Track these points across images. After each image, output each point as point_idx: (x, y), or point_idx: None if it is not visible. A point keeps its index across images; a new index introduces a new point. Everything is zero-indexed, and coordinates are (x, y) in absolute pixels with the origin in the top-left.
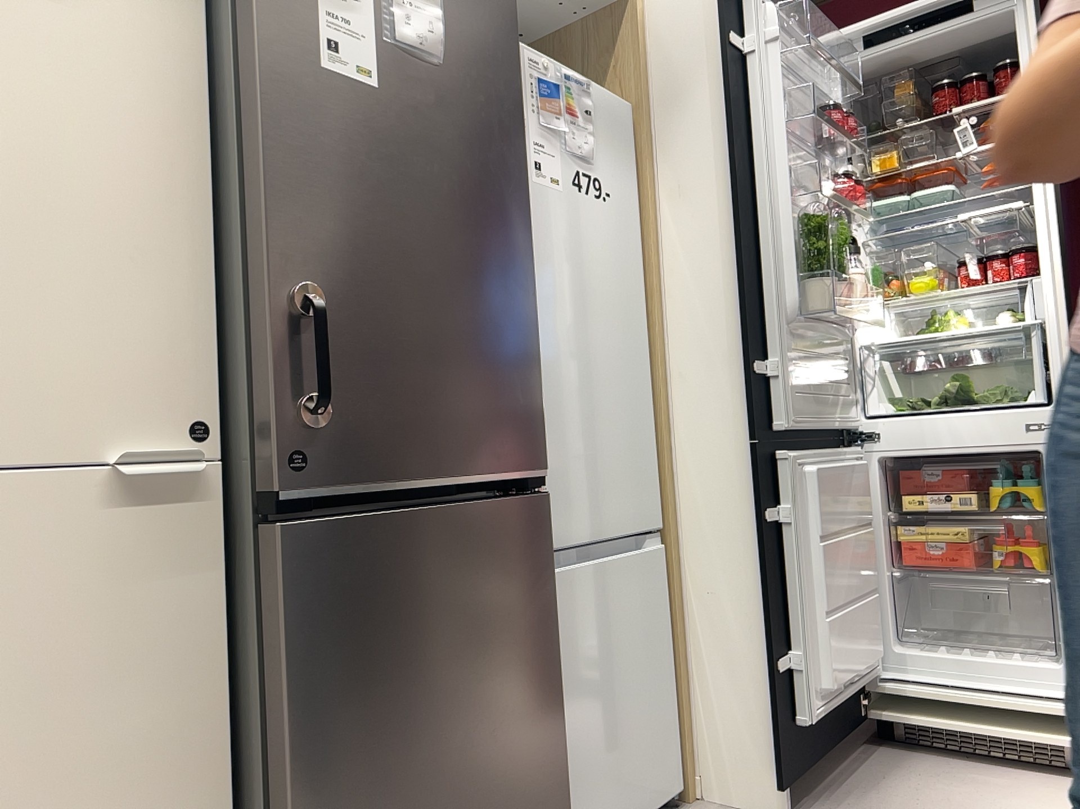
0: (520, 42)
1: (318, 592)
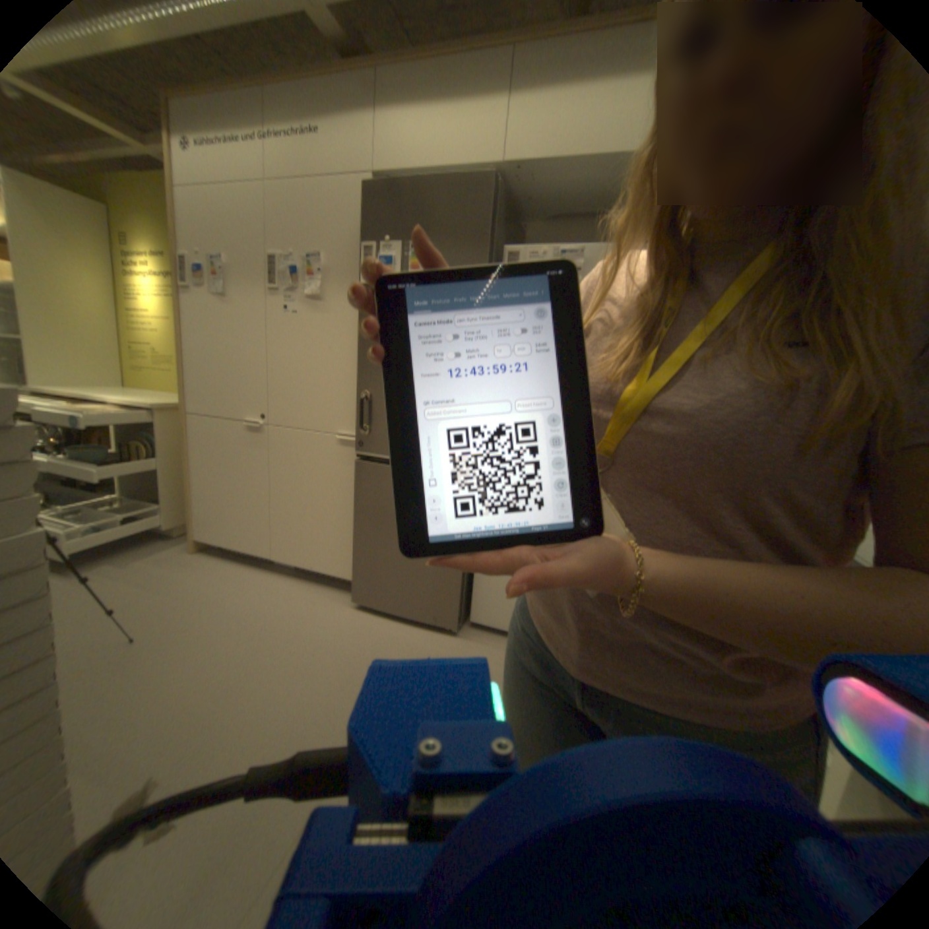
0: (524, 246)
1: (364, 481)
